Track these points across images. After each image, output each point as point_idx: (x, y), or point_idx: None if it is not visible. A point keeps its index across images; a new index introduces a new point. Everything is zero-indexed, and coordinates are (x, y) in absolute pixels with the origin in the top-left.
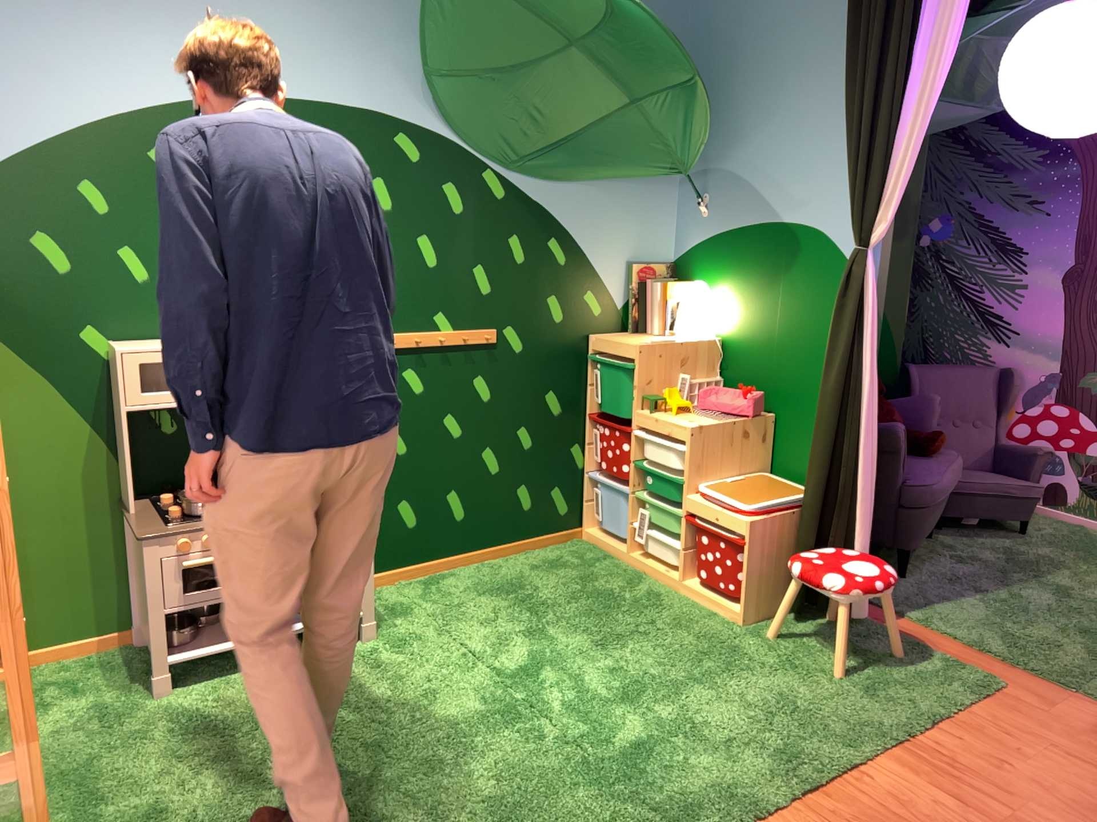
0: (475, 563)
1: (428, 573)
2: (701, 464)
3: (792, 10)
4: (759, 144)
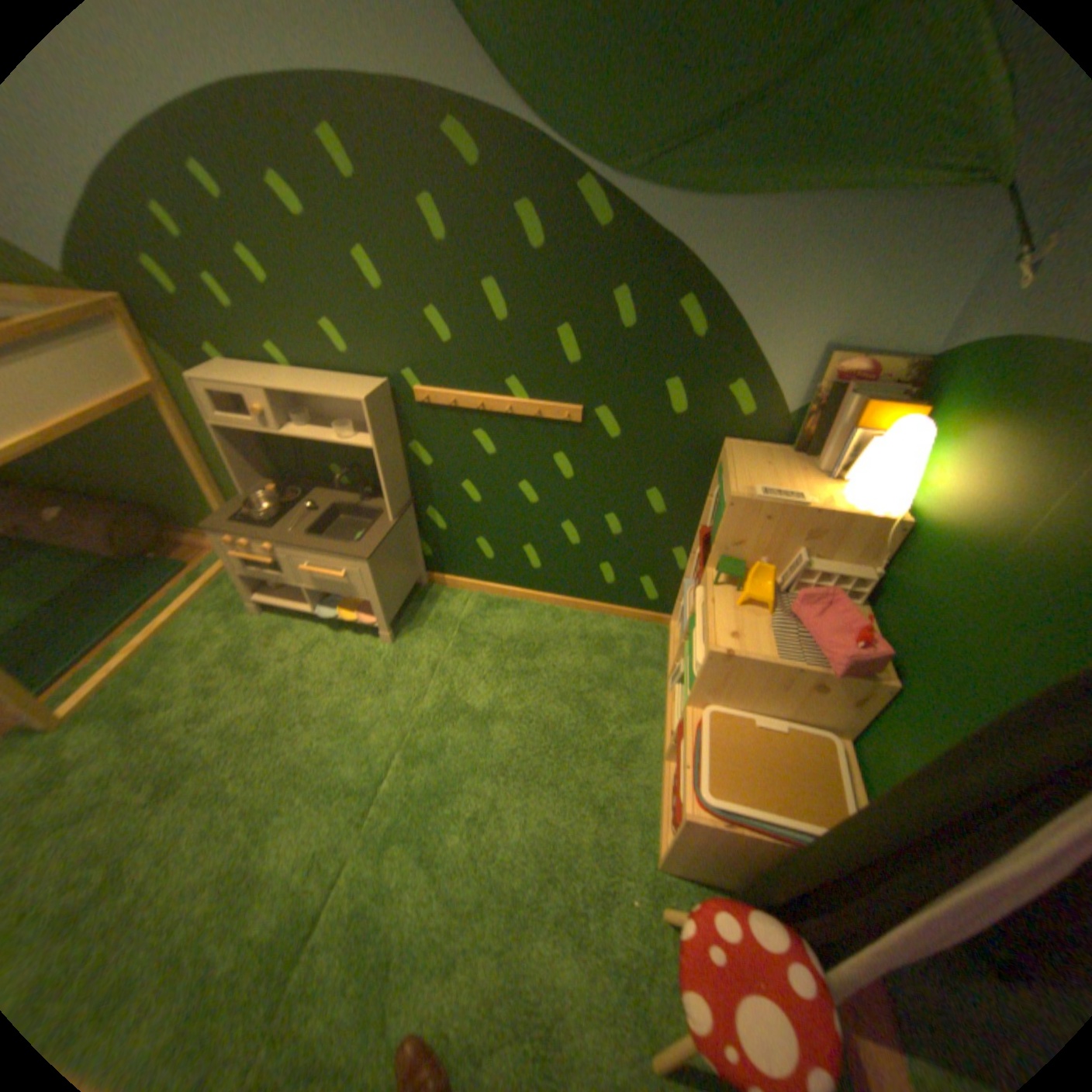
0: (549, 604)
1: (503, 595)
2: (719, 690)
3: None
4: None
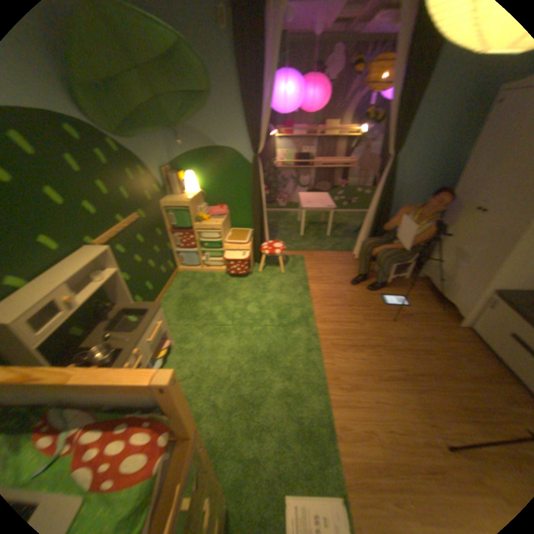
0: (161, 299)
1: None
2: (225, 234)
3: (203, 57)
4: (200, 115)
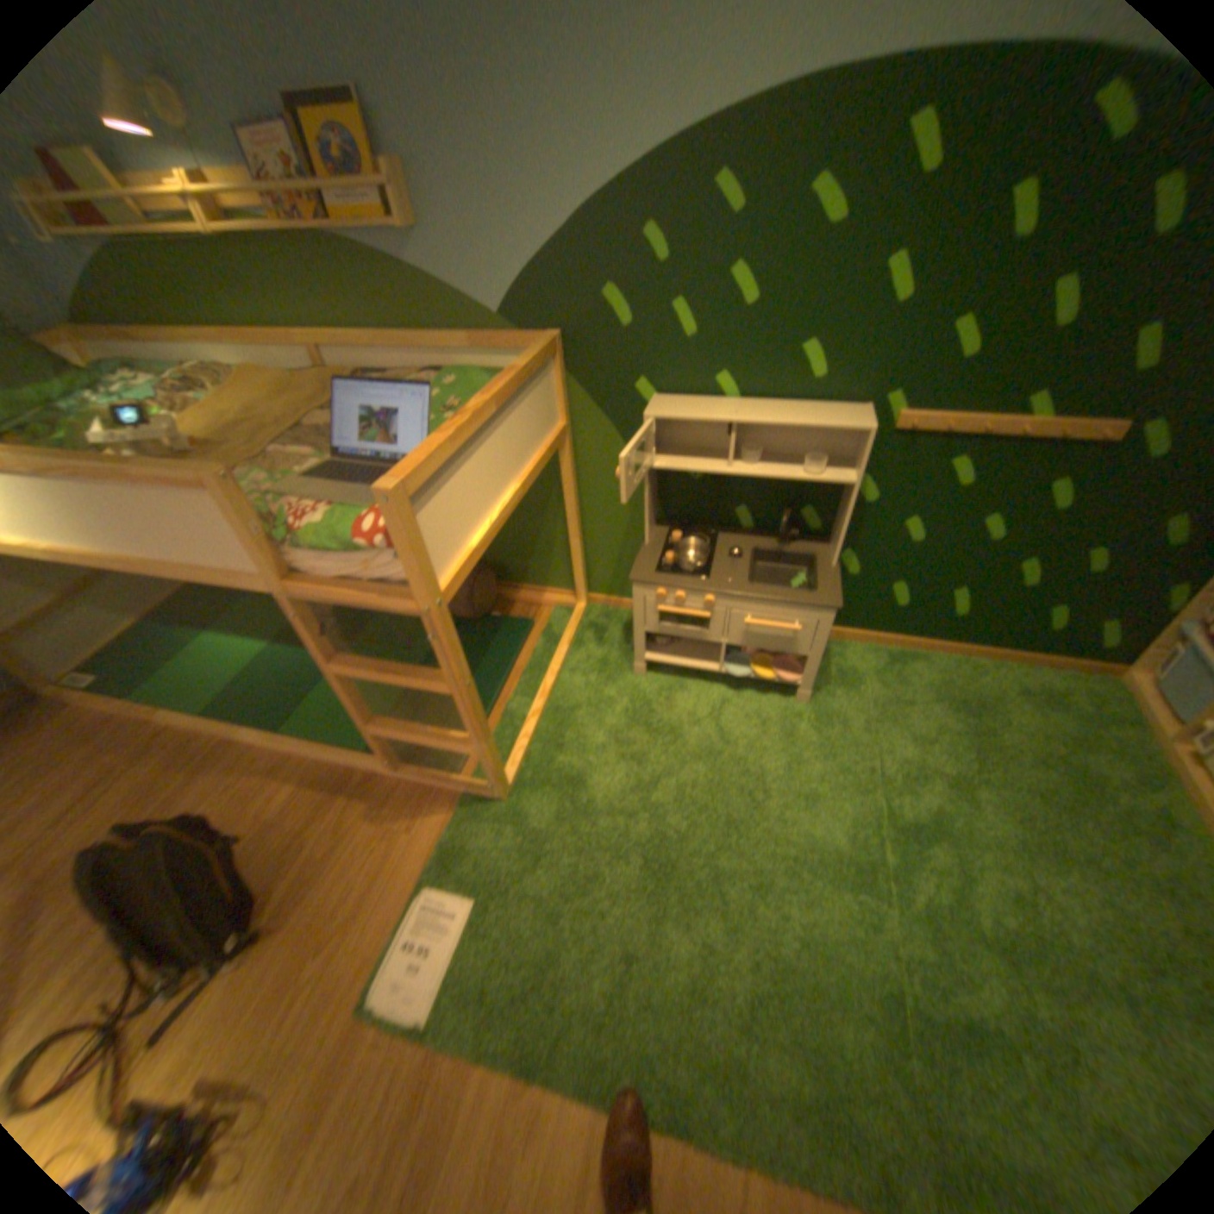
0: (961, 657)
1: (902, 648)
2: None
3: None
4: None
